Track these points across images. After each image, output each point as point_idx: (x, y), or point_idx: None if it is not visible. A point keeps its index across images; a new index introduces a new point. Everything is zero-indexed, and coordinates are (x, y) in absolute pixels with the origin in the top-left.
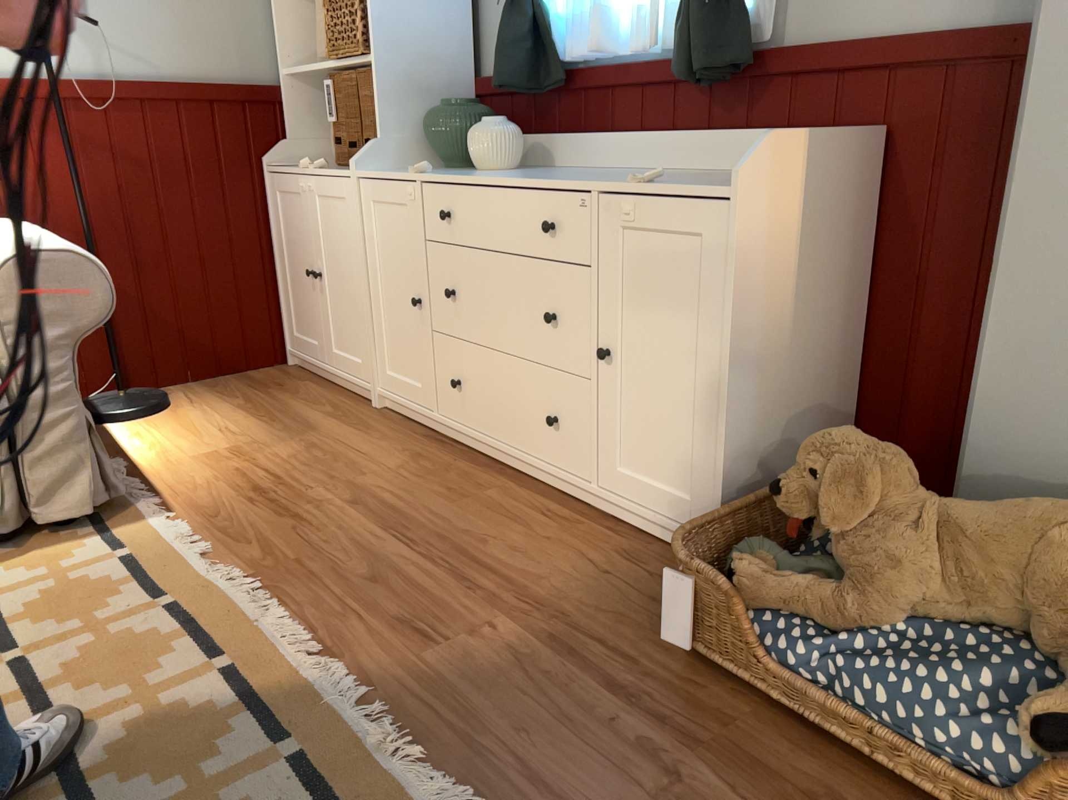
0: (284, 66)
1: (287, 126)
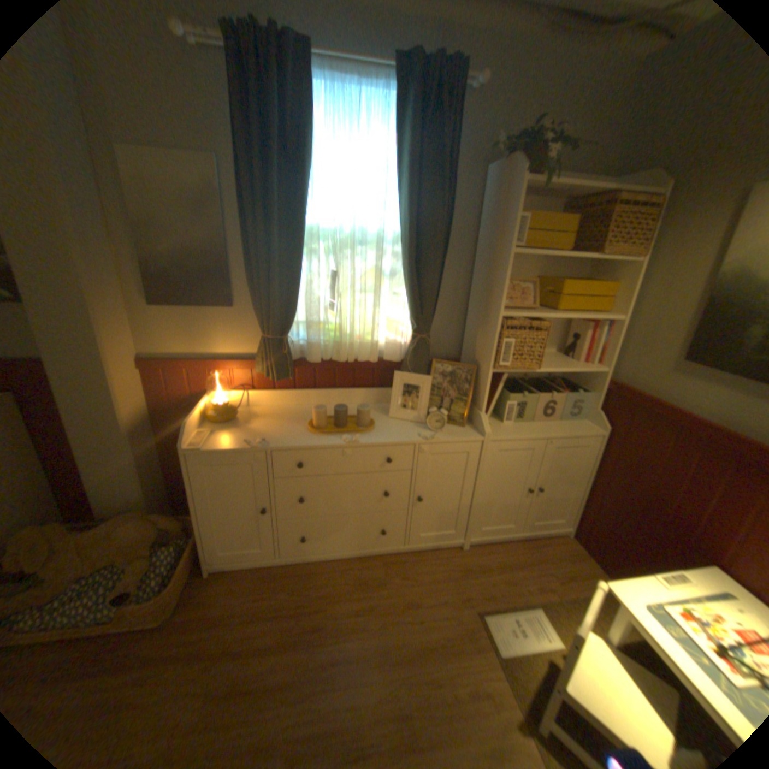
0: None
1: None
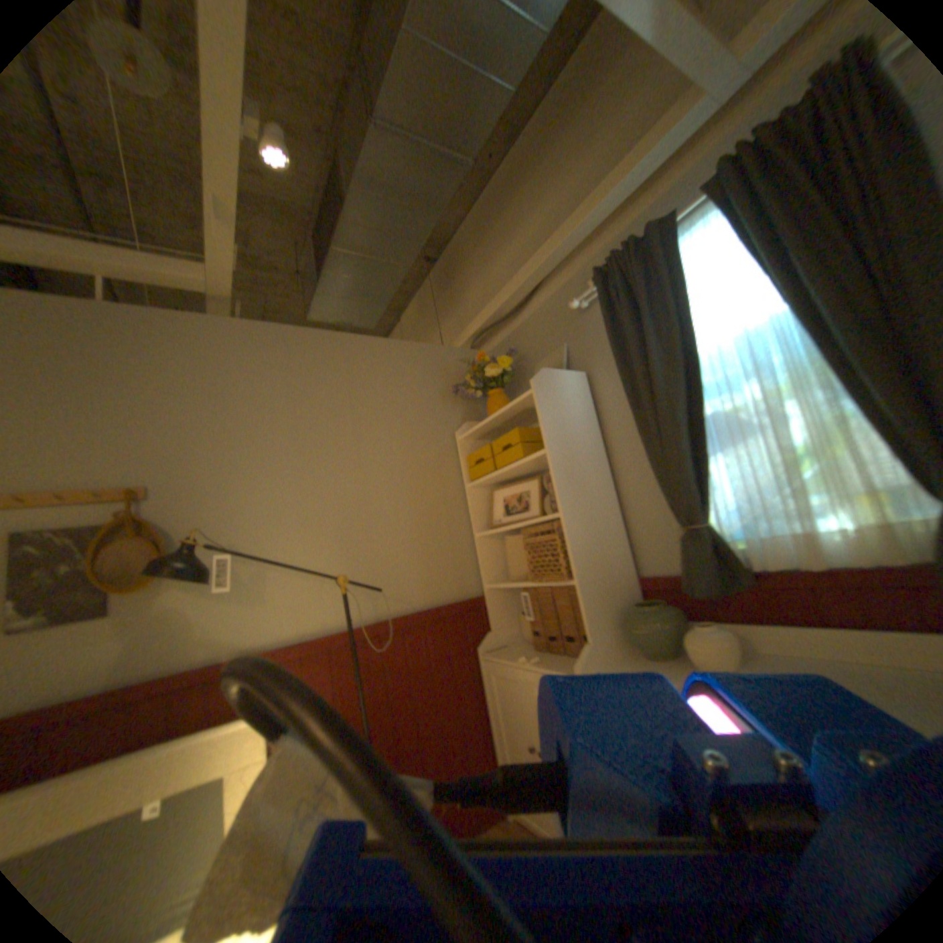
0: (487, 579)
1: (491, 619)
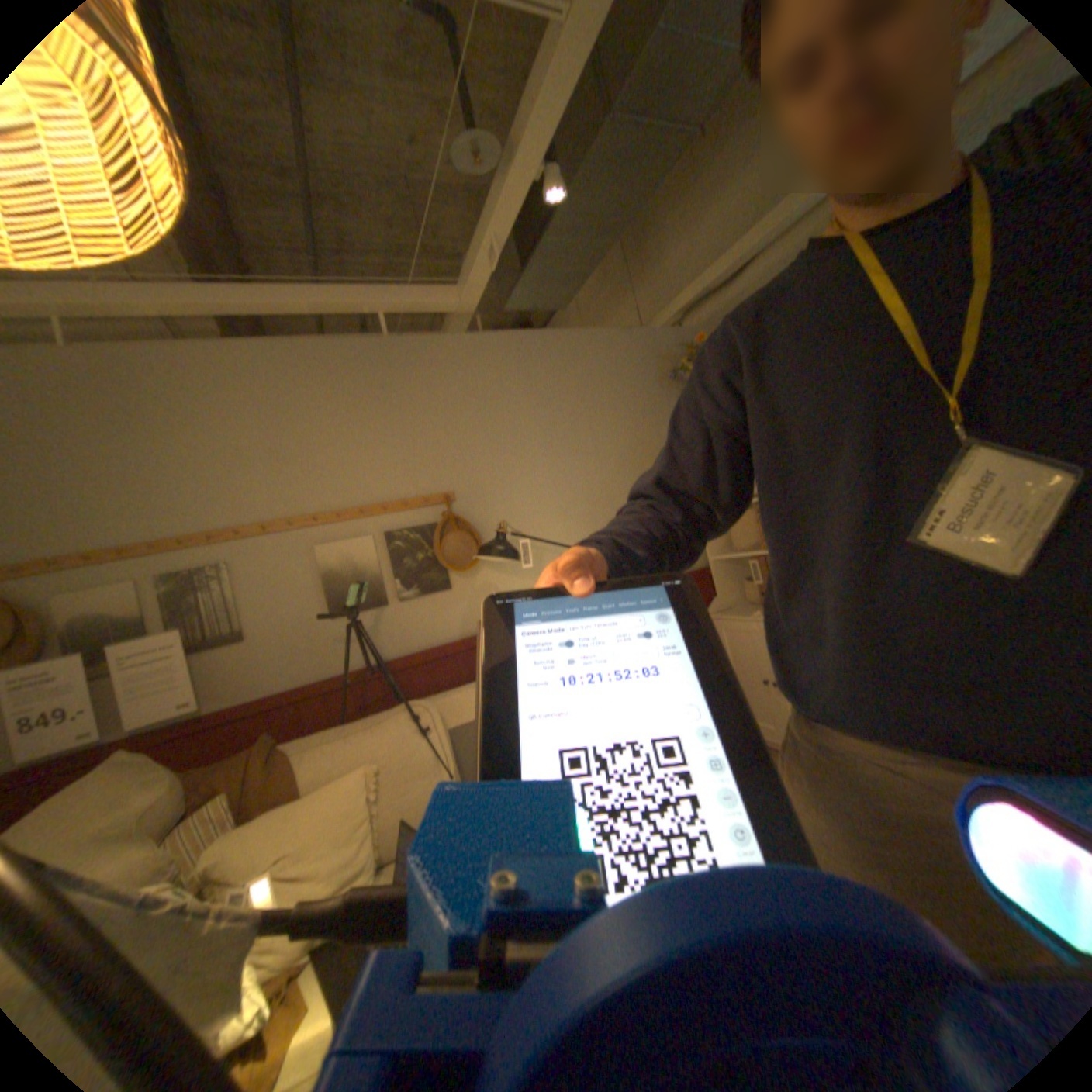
0: (710, 552)
1: (715, 586)
